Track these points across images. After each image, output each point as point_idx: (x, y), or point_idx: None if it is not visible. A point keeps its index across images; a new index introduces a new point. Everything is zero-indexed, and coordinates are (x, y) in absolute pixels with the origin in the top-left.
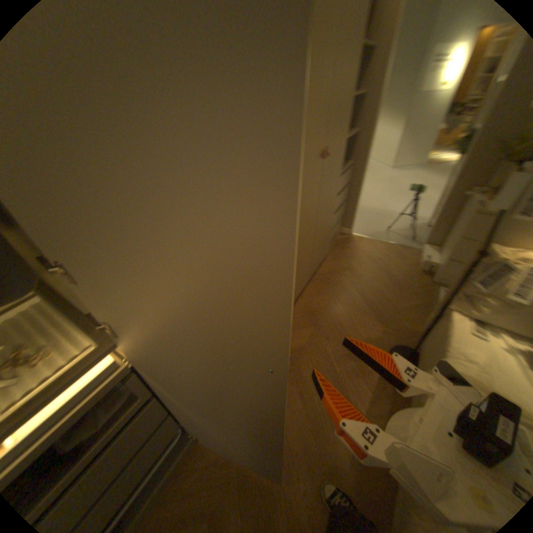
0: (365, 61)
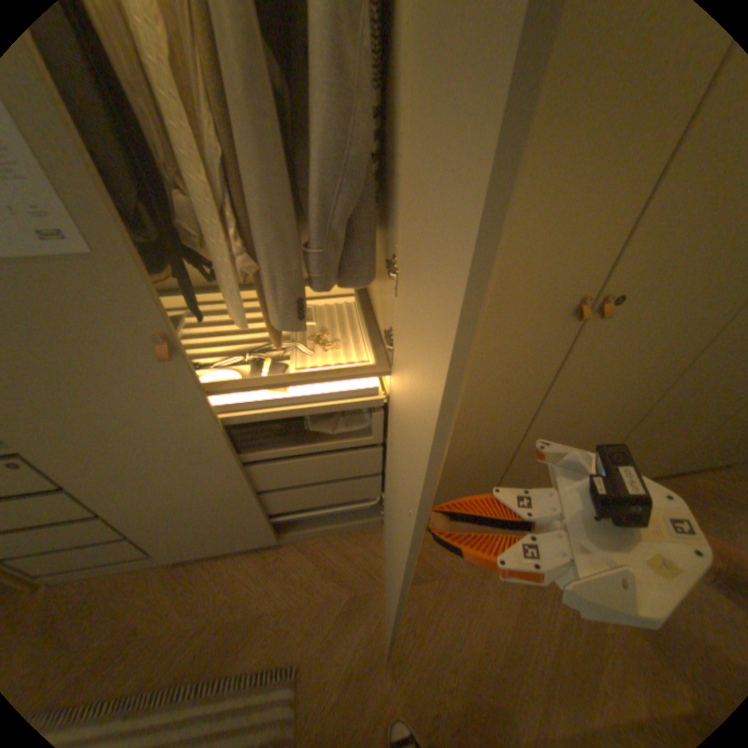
0: None
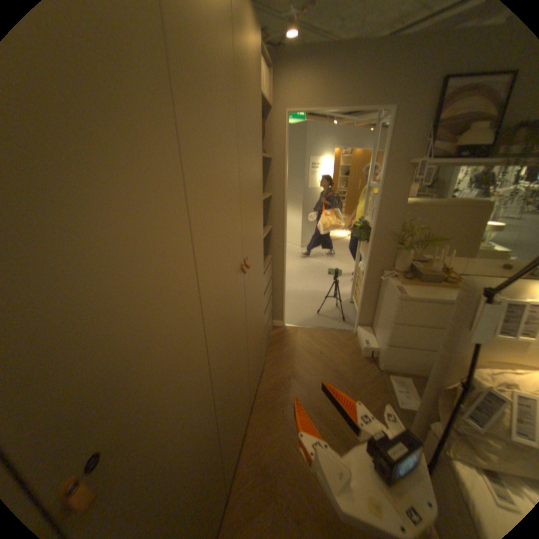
0: (266, 169)
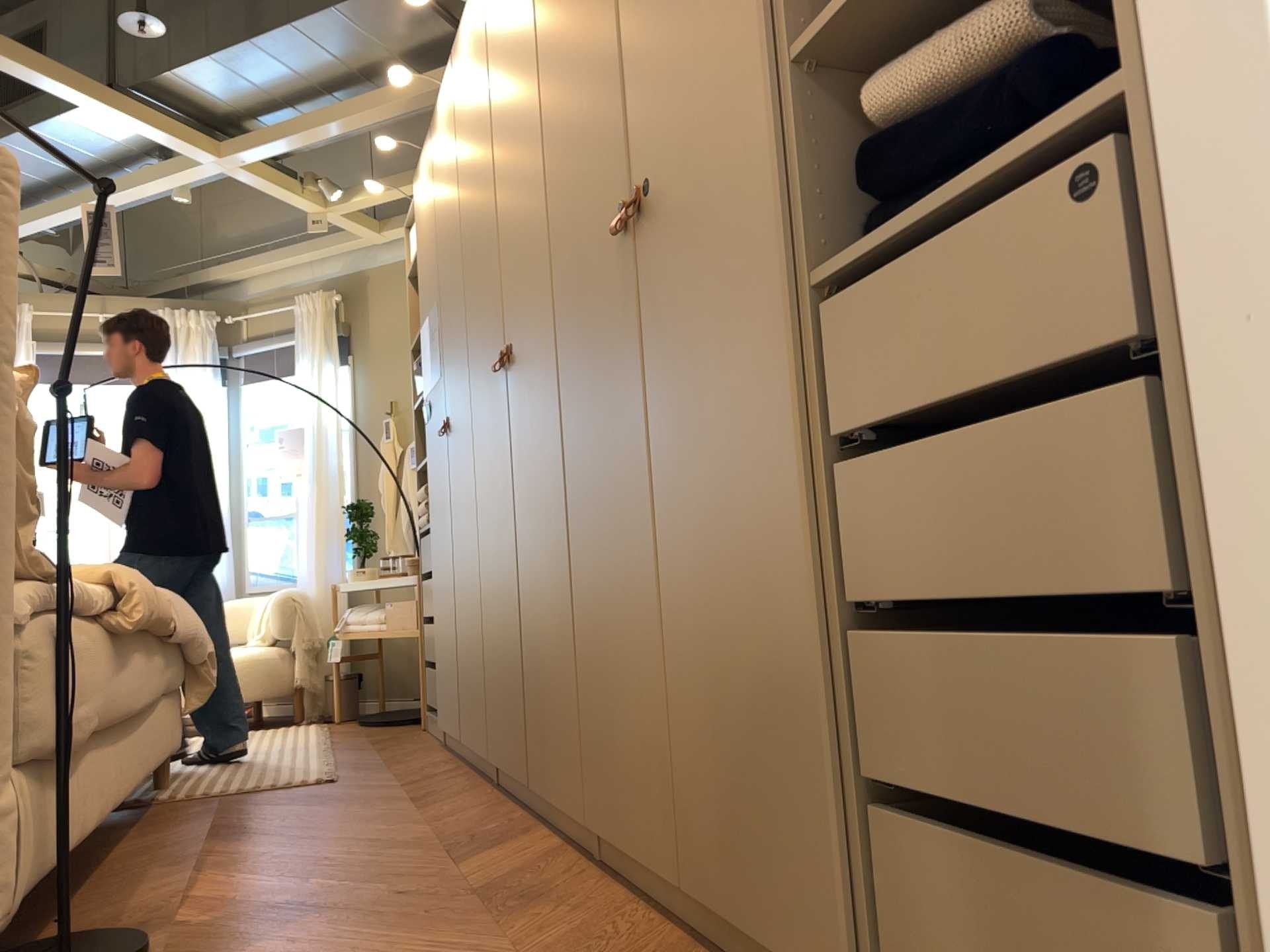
0: None
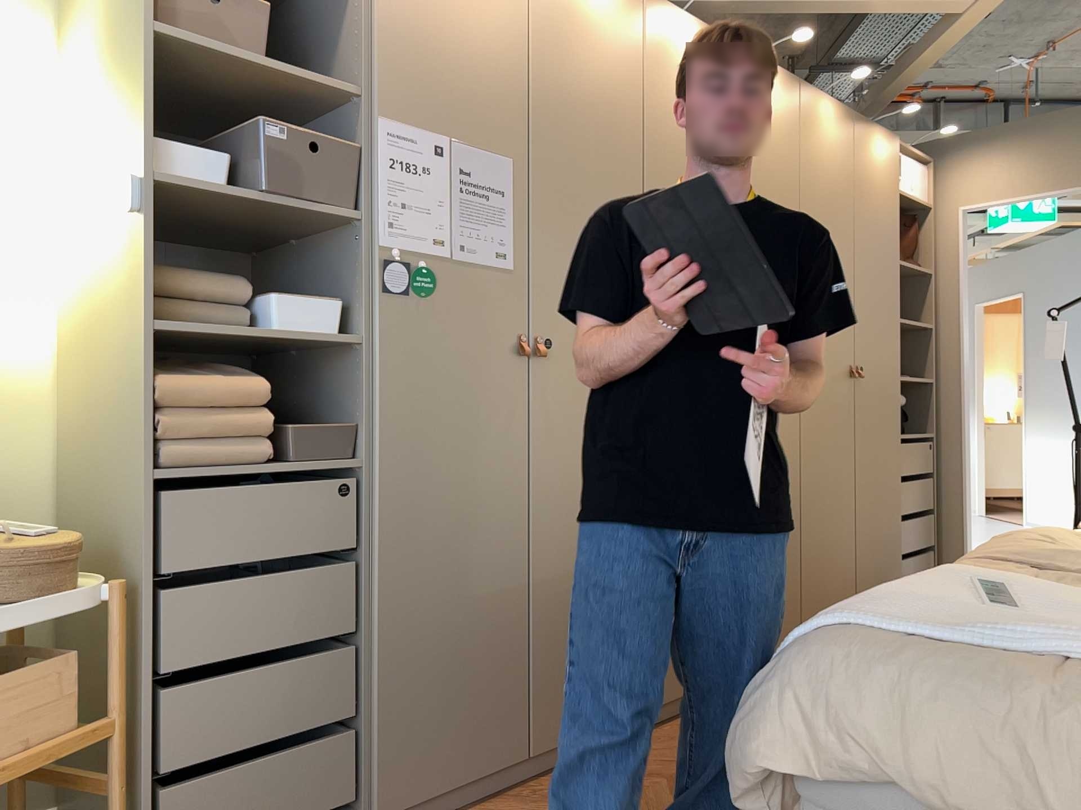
0: (923, 287)
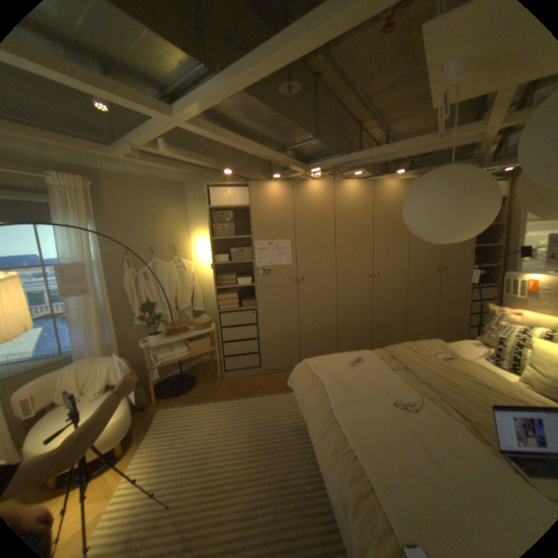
0: (501, 229)
